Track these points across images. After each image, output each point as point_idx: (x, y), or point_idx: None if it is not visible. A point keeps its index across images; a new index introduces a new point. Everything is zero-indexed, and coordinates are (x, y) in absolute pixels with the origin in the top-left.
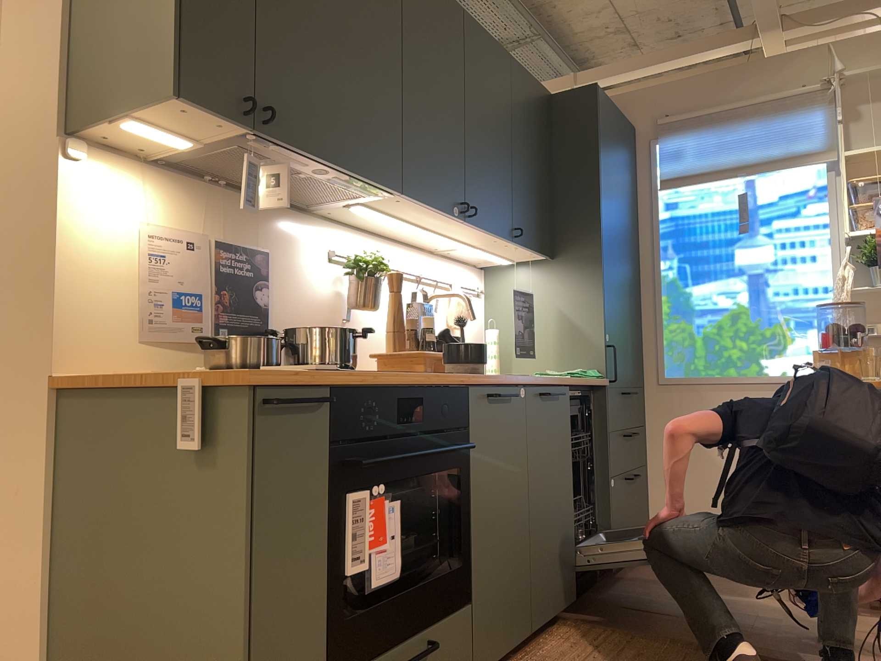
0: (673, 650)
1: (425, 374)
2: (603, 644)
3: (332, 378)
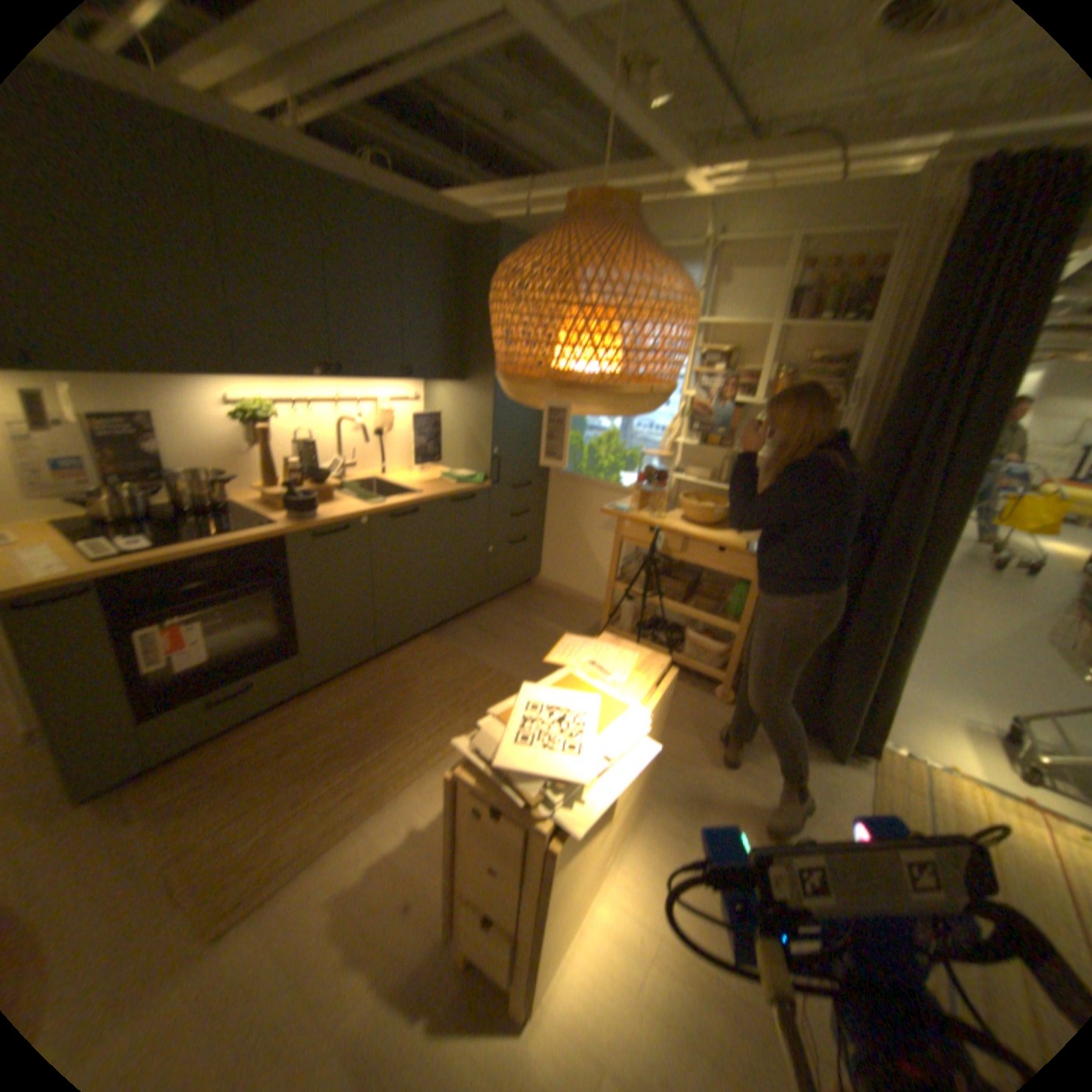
0: (465, 667)
1: (232, 533)
2: (431, 656)
3: (93, 573)
